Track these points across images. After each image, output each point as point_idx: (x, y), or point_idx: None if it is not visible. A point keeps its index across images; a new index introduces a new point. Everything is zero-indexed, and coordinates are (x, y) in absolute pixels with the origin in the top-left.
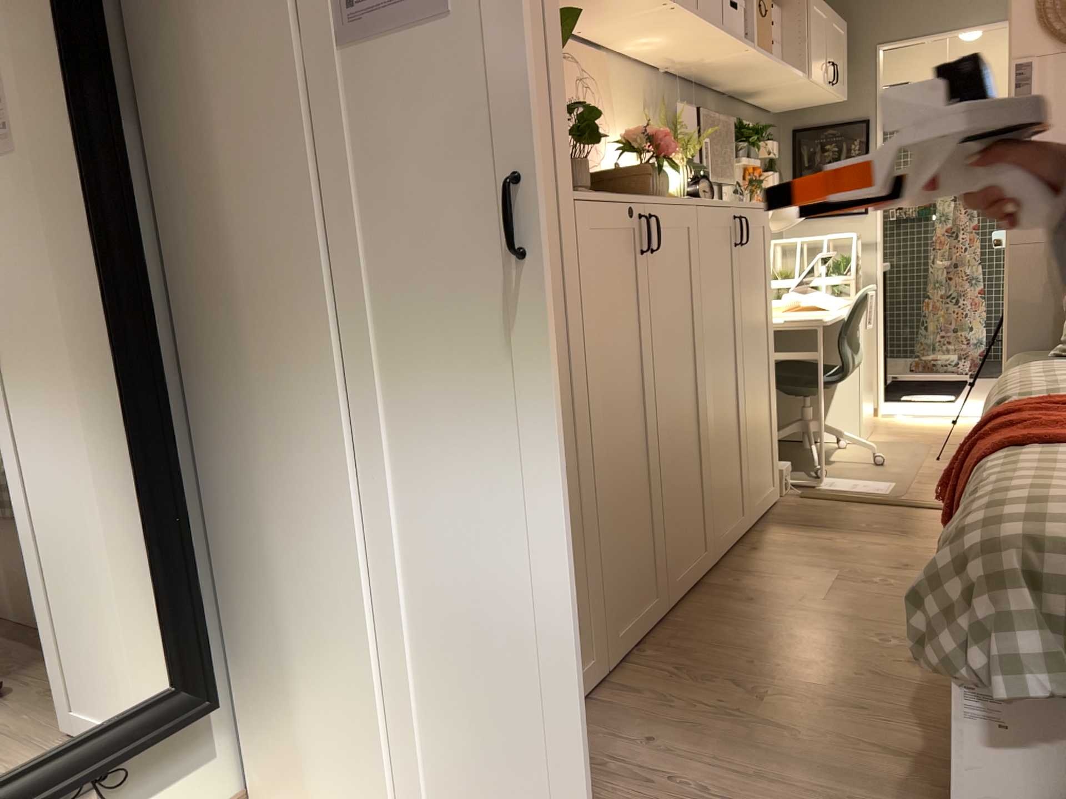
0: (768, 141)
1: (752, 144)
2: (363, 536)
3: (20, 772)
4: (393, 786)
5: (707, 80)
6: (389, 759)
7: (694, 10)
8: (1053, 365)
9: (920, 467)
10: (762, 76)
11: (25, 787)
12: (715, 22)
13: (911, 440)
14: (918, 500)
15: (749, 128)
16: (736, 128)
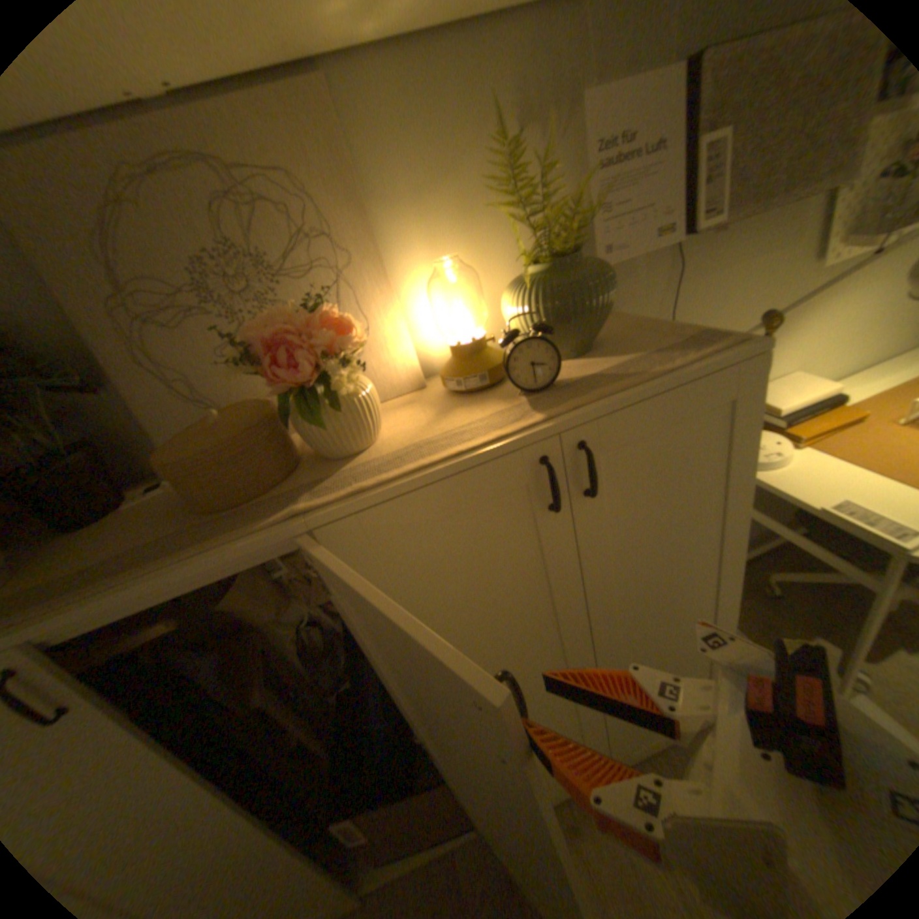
0: None
1: None
2: None
3: None
4: None
5: None
6: None
7: None
8: None
9: None
10: None
11: None
12: None
13: None
14: None
15: None
16: None
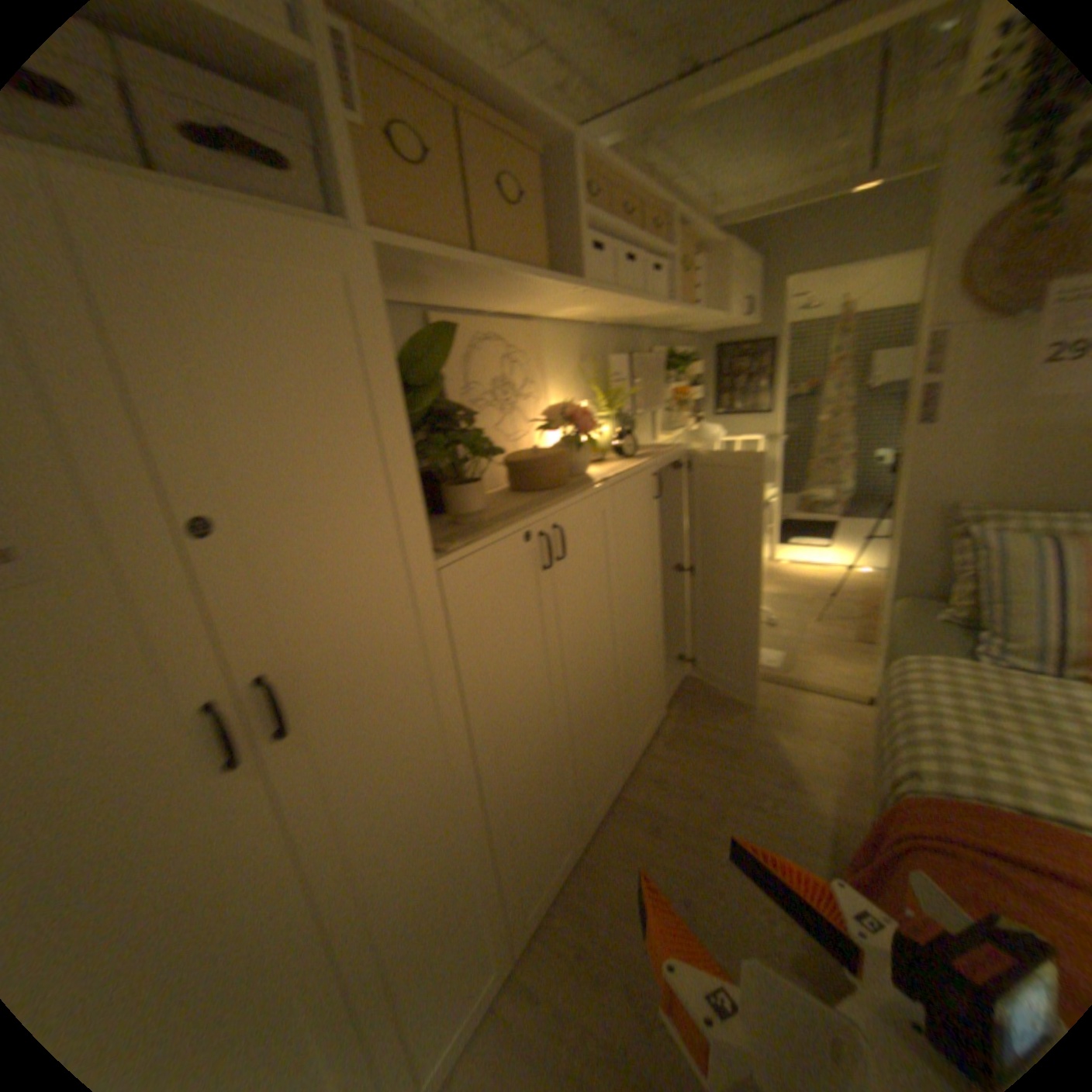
0: (699, 362)
1: (685, 370)
2: None
3: None
4: None
5: (646, 324)
6: None
7: (619, 285)
8: (962, 682)
9: (807, 634)
10: (693, 319)
11: None
12: (641, 293)
13: (801, 596)
14: (806, 684)
15: (683, 356)
16: (672, 359)
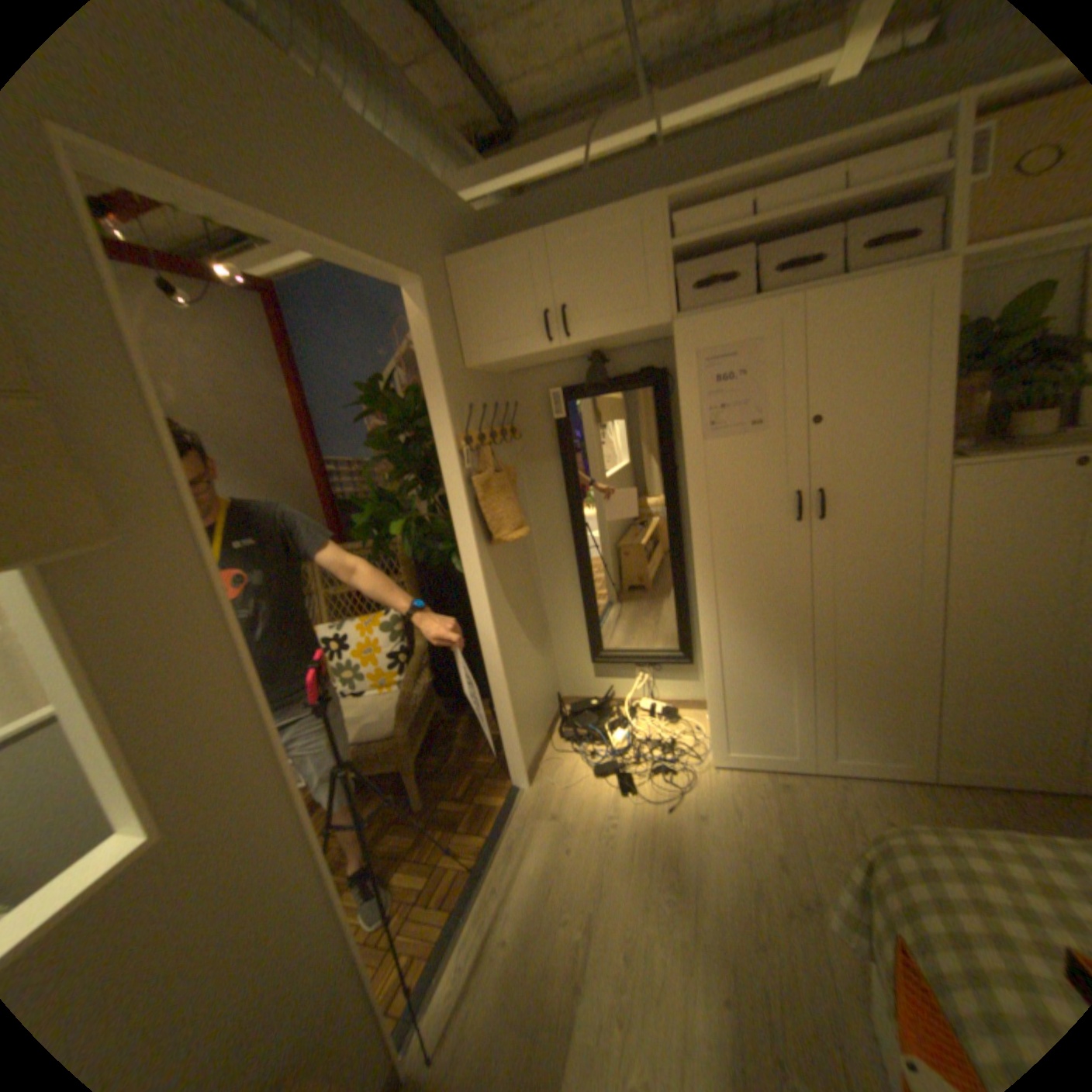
0: None
1: None
2: (707, 634)
3: (632, 652)
4: (716, 731)
5: None
6: (715, 721)
7: None
8: None
9: None
10: None
11: (631, 657)
12: None
13: None
14: None
15: None
16: None
